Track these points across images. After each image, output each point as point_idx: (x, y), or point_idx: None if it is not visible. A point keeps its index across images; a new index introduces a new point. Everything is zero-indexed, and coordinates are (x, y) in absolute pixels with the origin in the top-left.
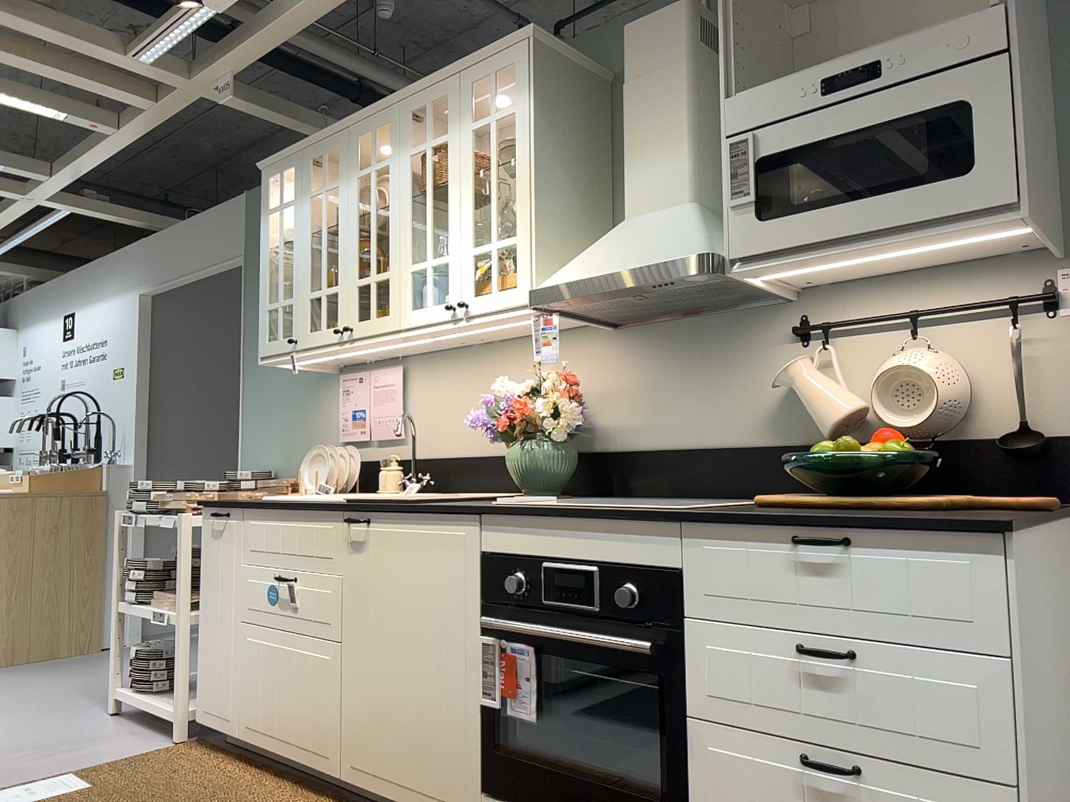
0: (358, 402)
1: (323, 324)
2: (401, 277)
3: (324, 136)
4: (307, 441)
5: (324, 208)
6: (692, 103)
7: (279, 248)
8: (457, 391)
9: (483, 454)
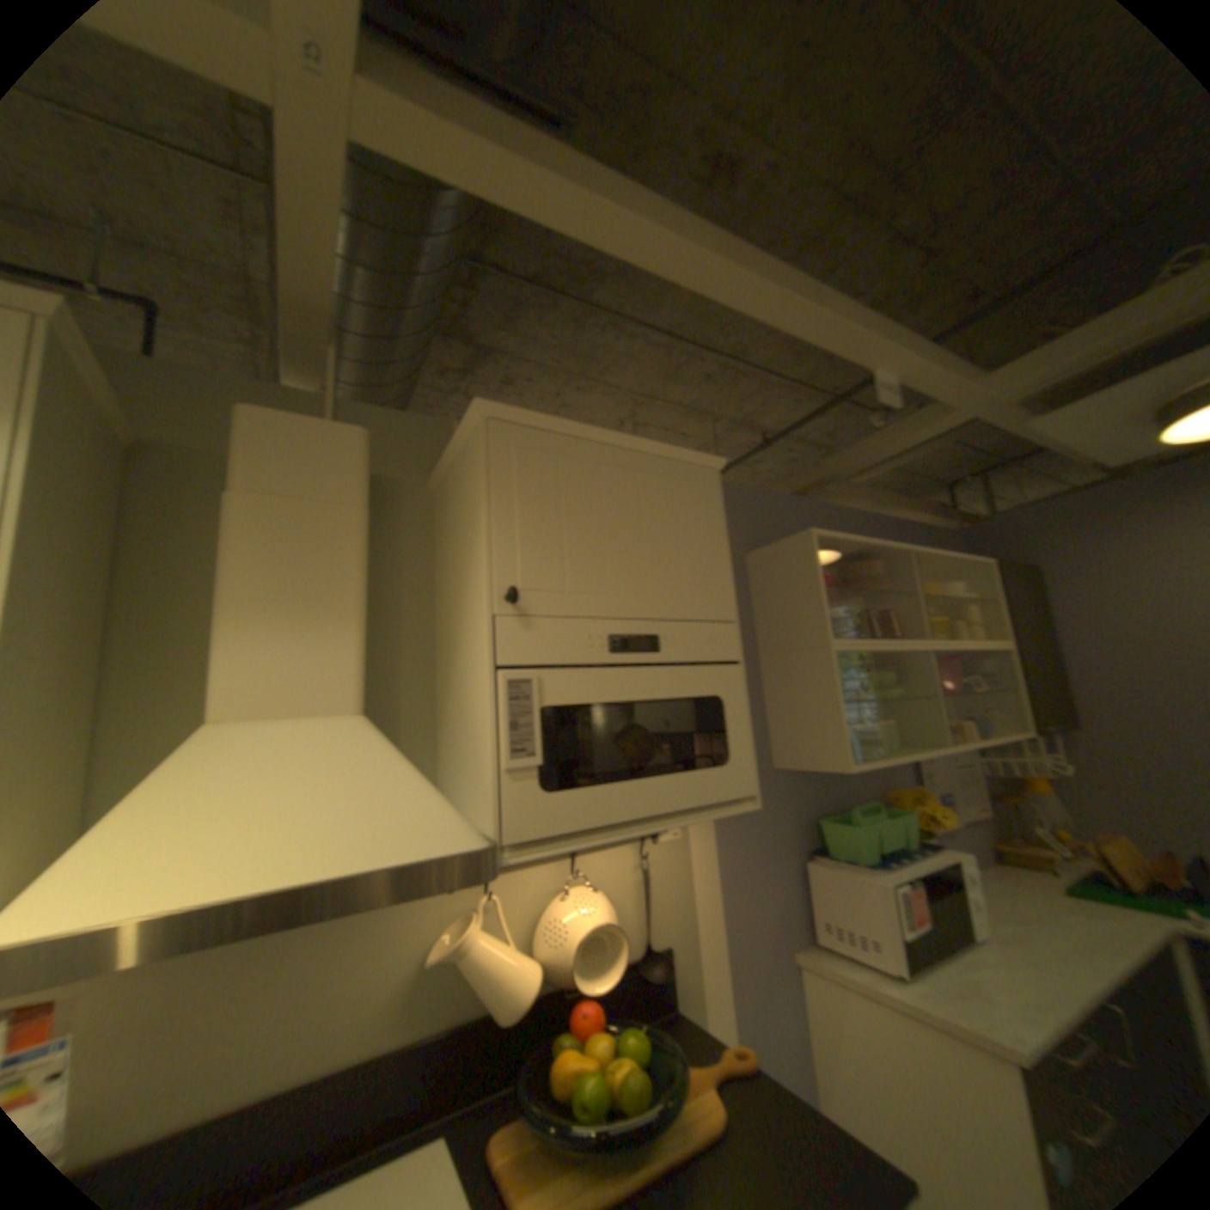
0: None
1: None
2: None
3: None
4: None
5: None
6: (370, 567)
7: None
8: None
9: None
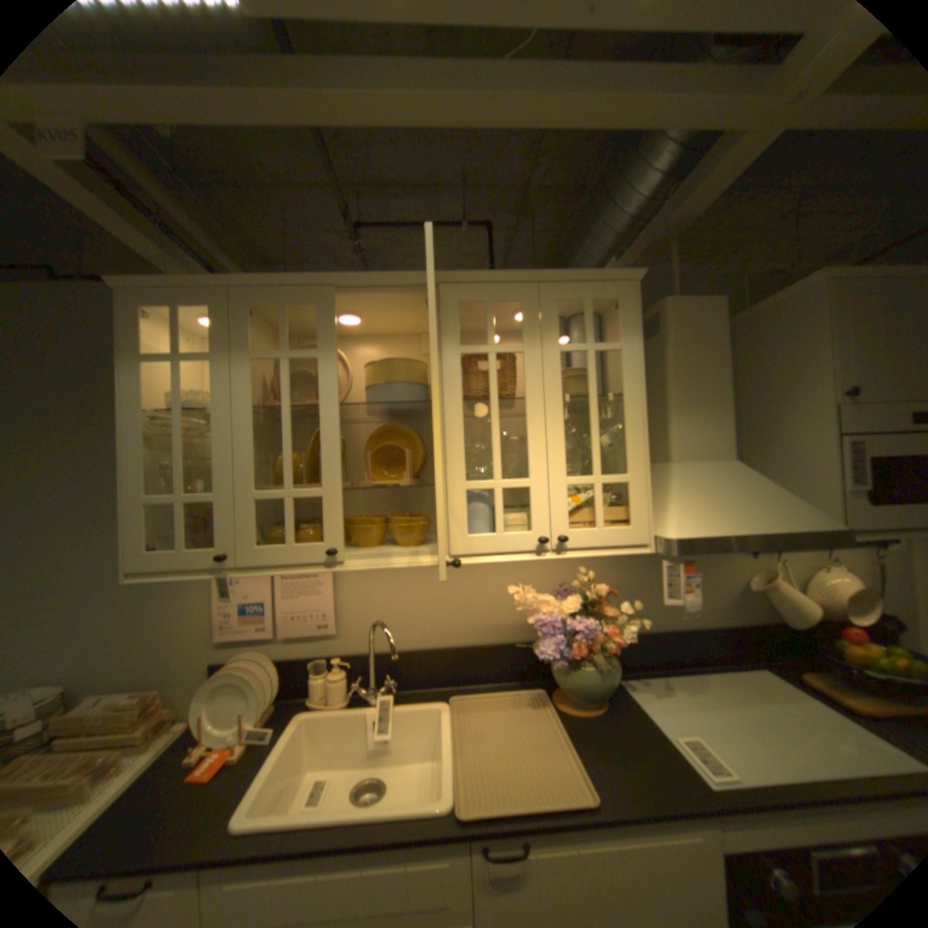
0: (252, 594)
1: (291, 538)
2: (453, 494)
3: (283, 280)
4: (138, 641)
5: (286, 379)
6: (733, 380)
7: (154, 410)
8: (417, 583)
9: (456, 646)
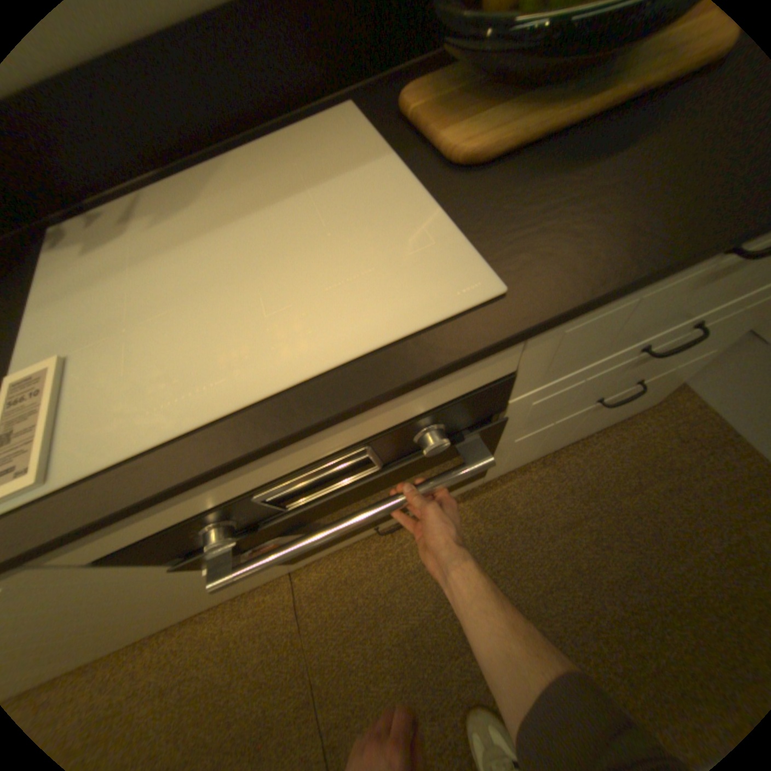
0: None
1: None
2: None
3: None
4: None
5: None
6: None
7: None
8: None
9: None
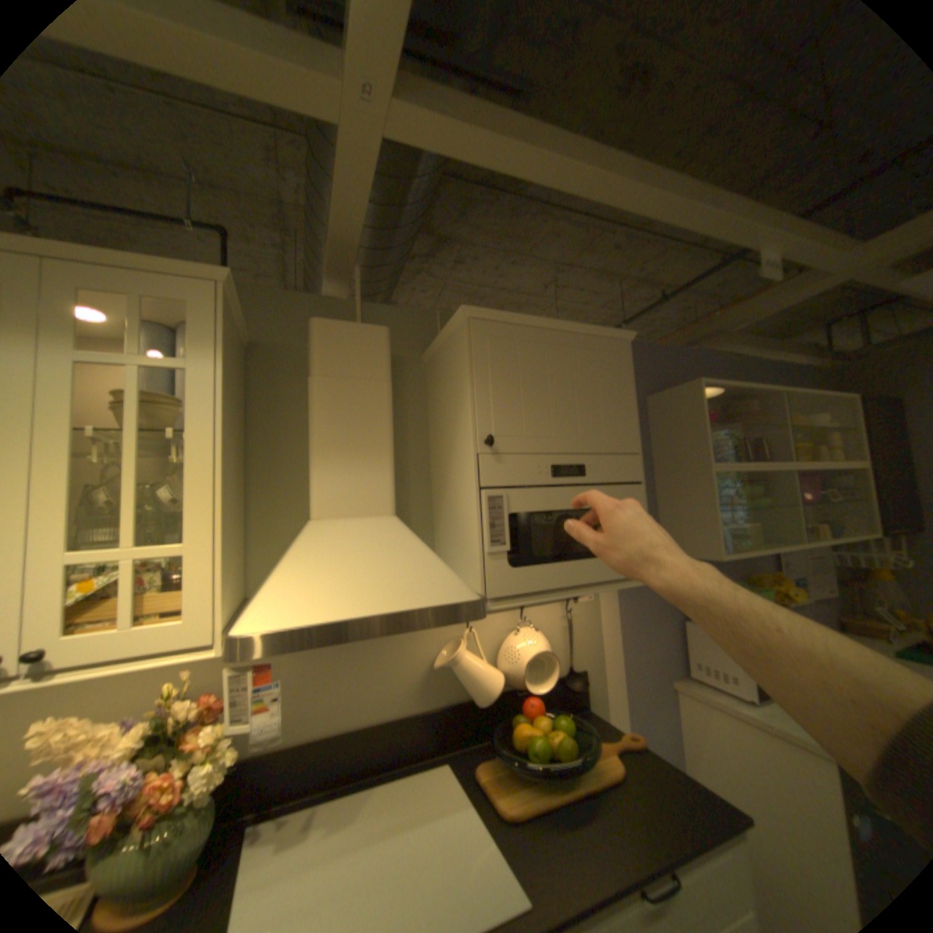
0: None
1: None
2: None
3: None
4: None
5: None
6: (393, 422)
7: None
8: None
9: None
